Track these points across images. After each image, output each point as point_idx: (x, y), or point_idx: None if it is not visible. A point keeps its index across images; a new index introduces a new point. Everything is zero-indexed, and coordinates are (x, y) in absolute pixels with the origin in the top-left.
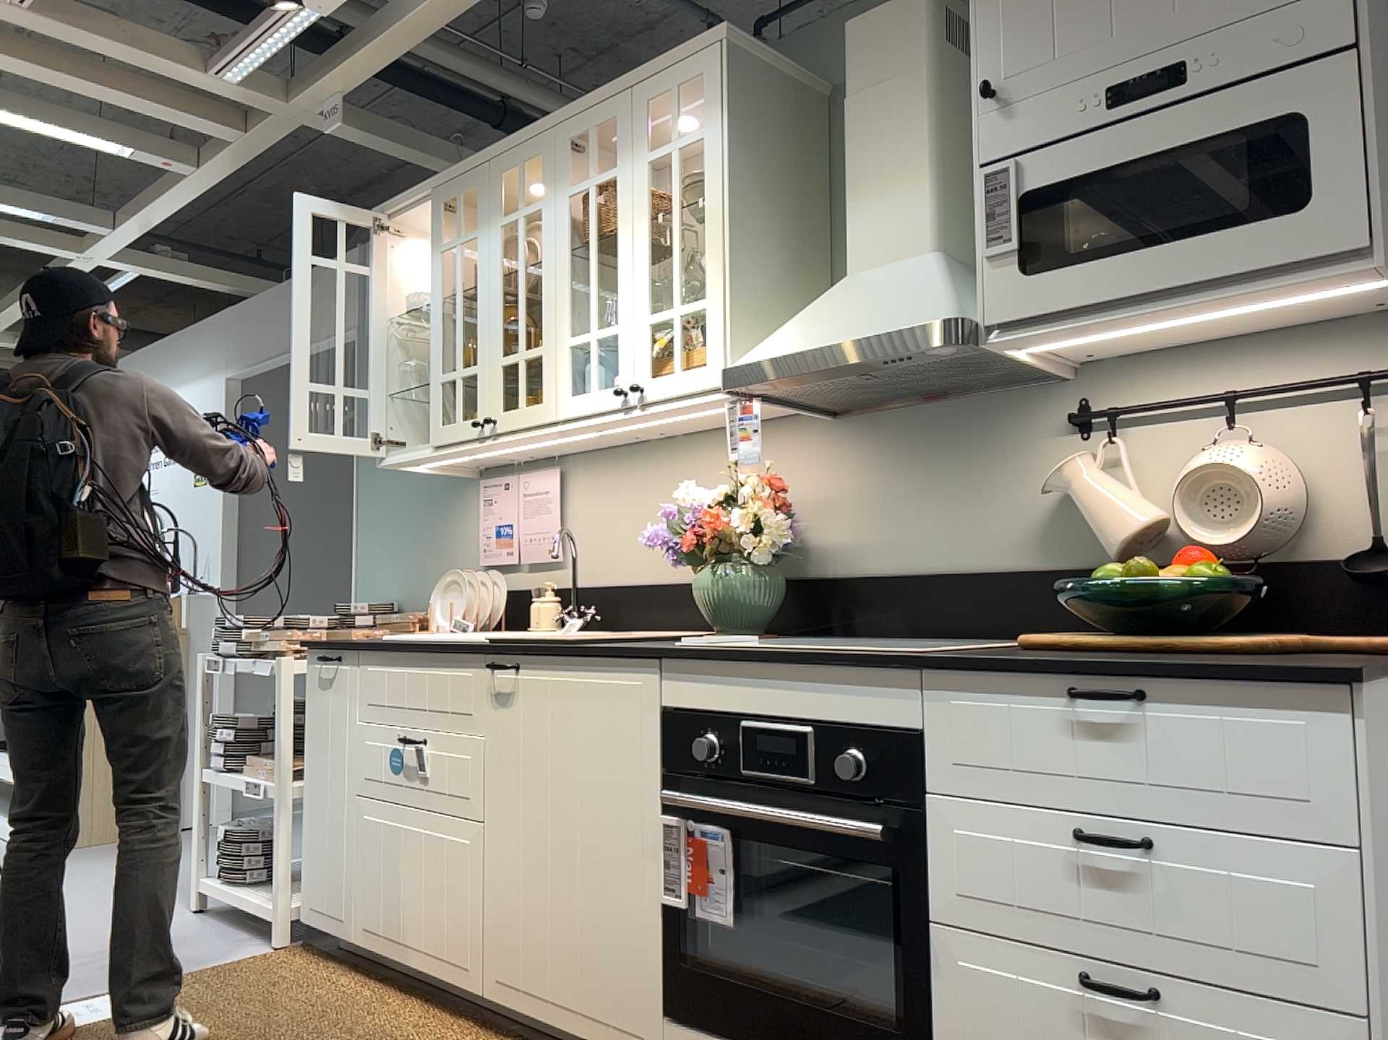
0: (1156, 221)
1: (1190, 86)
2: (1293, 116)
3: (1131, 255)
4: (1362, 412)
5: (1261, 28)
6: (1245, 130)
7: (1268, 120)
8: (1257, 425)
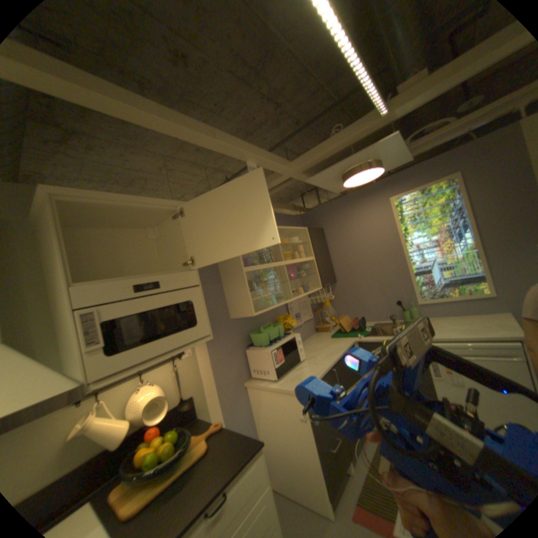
0: (155, 329)
1: (163, 288)
2: (190, 301)
3: (152, 342)
4: (172, 366)
5: (179, 276)
6: (179, 303)
7: (184, 301)
8: (145, 378)
